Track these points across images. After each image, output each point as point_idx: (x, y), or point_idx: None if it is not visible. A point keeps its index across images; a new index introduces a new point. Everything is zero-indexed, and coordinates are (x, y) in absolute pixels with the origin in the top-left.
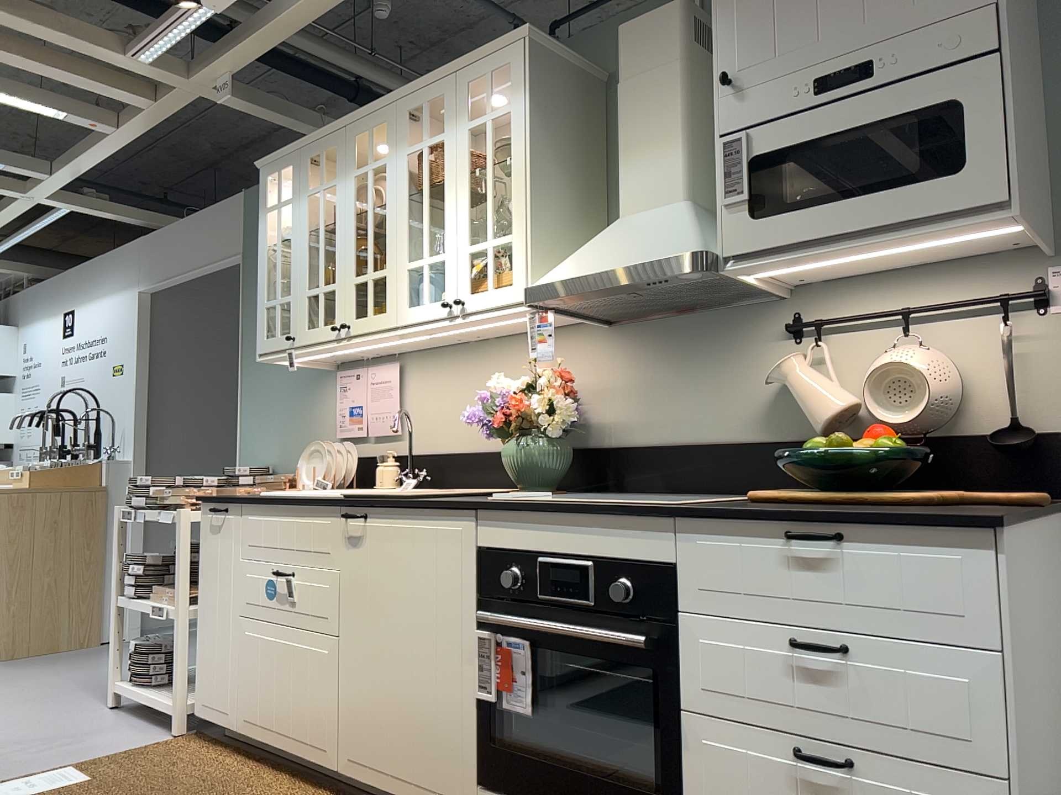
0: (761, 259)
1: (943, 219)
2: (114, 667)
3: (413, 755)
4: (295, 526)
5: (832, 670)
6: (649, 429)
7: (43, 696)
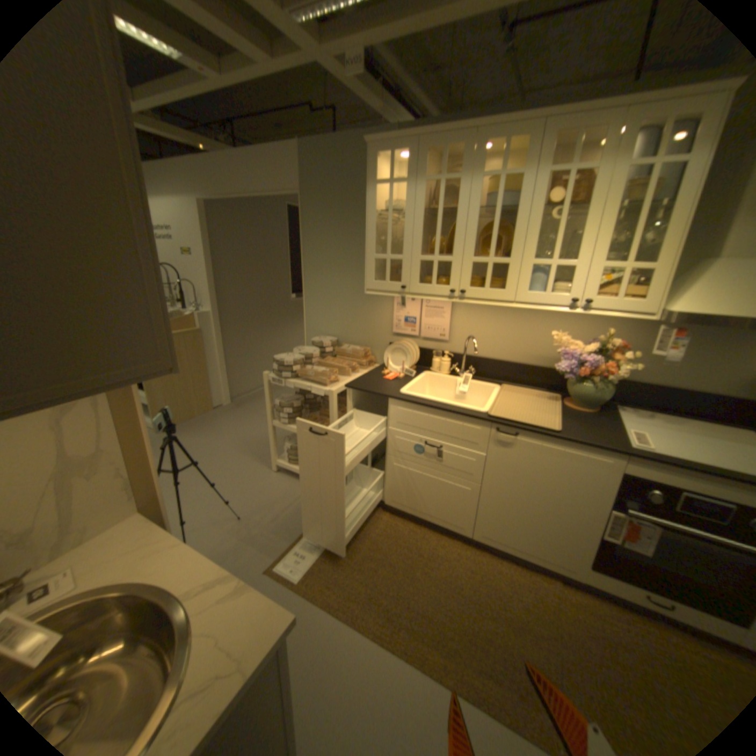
0: None
1: None
2: (273, 455)
3: (540, 548)
4: (445, 423)
5: None
6: (654, 375)
7: (225, 464)
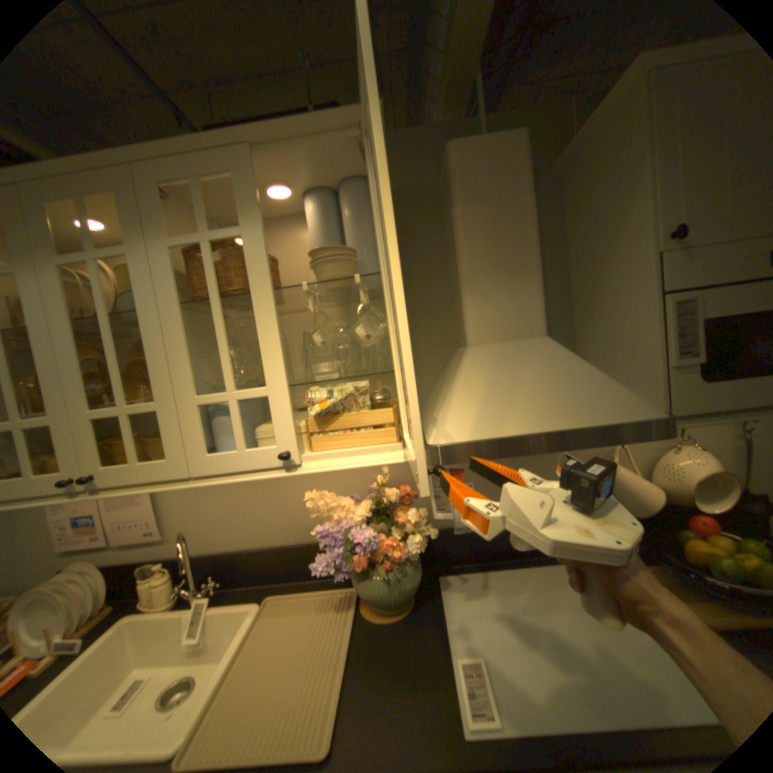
0: (708, 419)
1: None
2: None
3: None
4: None
5: None
6: None
7: None
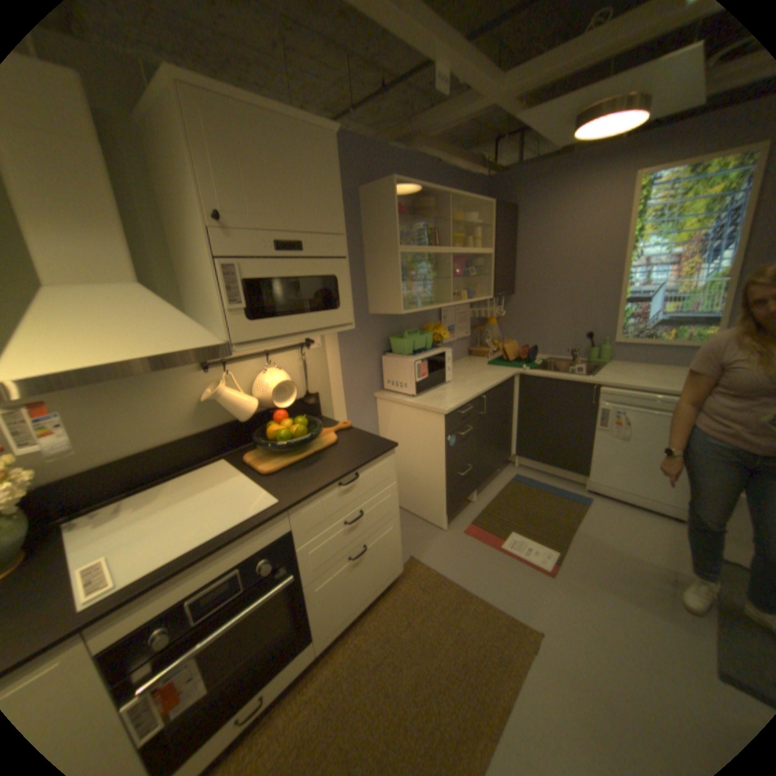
0: (255, 344)
1: (332, 327)
2: None
3: None
4: None
5: (357, 522)
6: (87, 456)
7: None
